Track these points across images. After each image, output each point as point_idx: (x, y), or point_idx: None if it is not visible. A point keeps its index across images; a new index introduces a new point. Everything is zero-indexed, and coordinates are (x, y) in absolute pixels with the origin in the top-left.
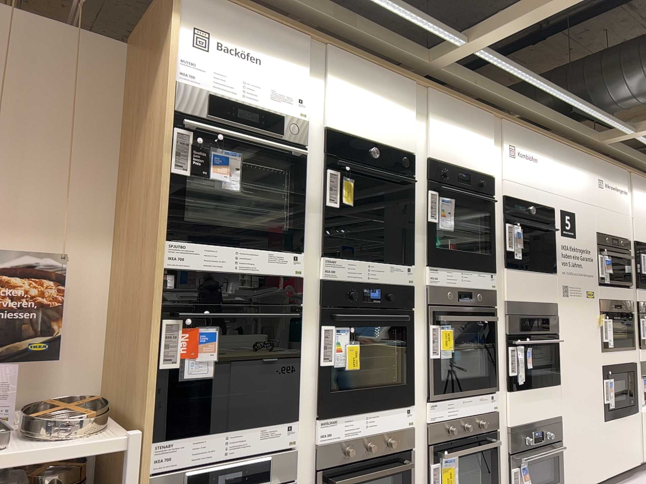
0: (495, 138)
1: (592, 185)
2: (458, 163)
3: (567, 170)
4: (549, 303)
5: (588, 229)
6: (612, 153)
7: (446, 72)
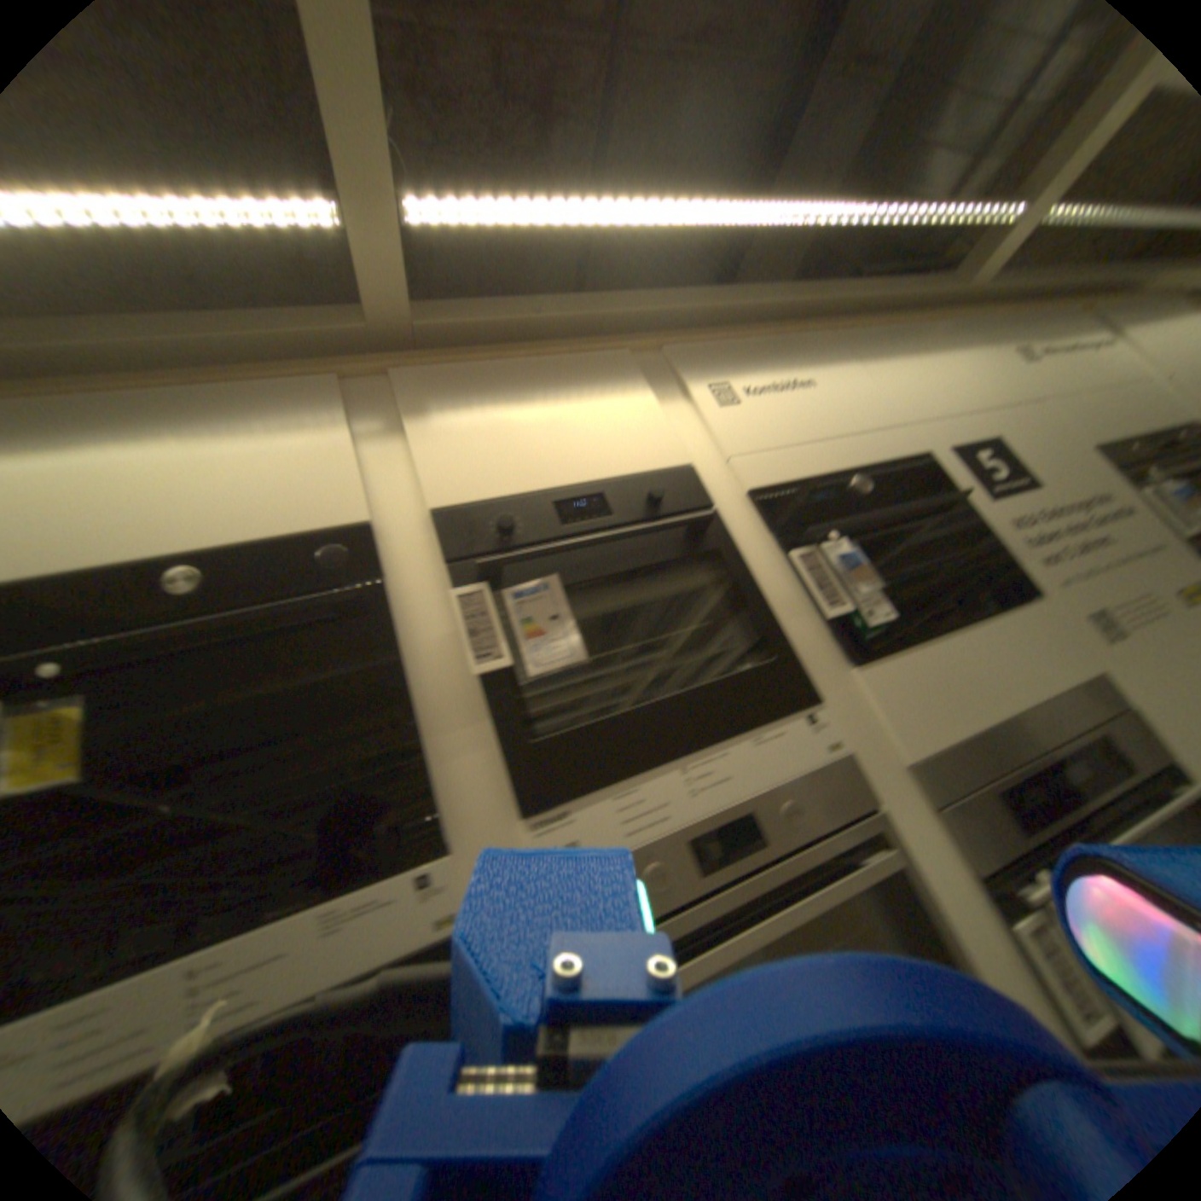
0: (658, 386)
1: (1010, 360)
2: (547, 482)
3: (916, 361)
4: (1076, 679)
5: (1063, 445)
6: (1017, 290)
7: (434, 322)
